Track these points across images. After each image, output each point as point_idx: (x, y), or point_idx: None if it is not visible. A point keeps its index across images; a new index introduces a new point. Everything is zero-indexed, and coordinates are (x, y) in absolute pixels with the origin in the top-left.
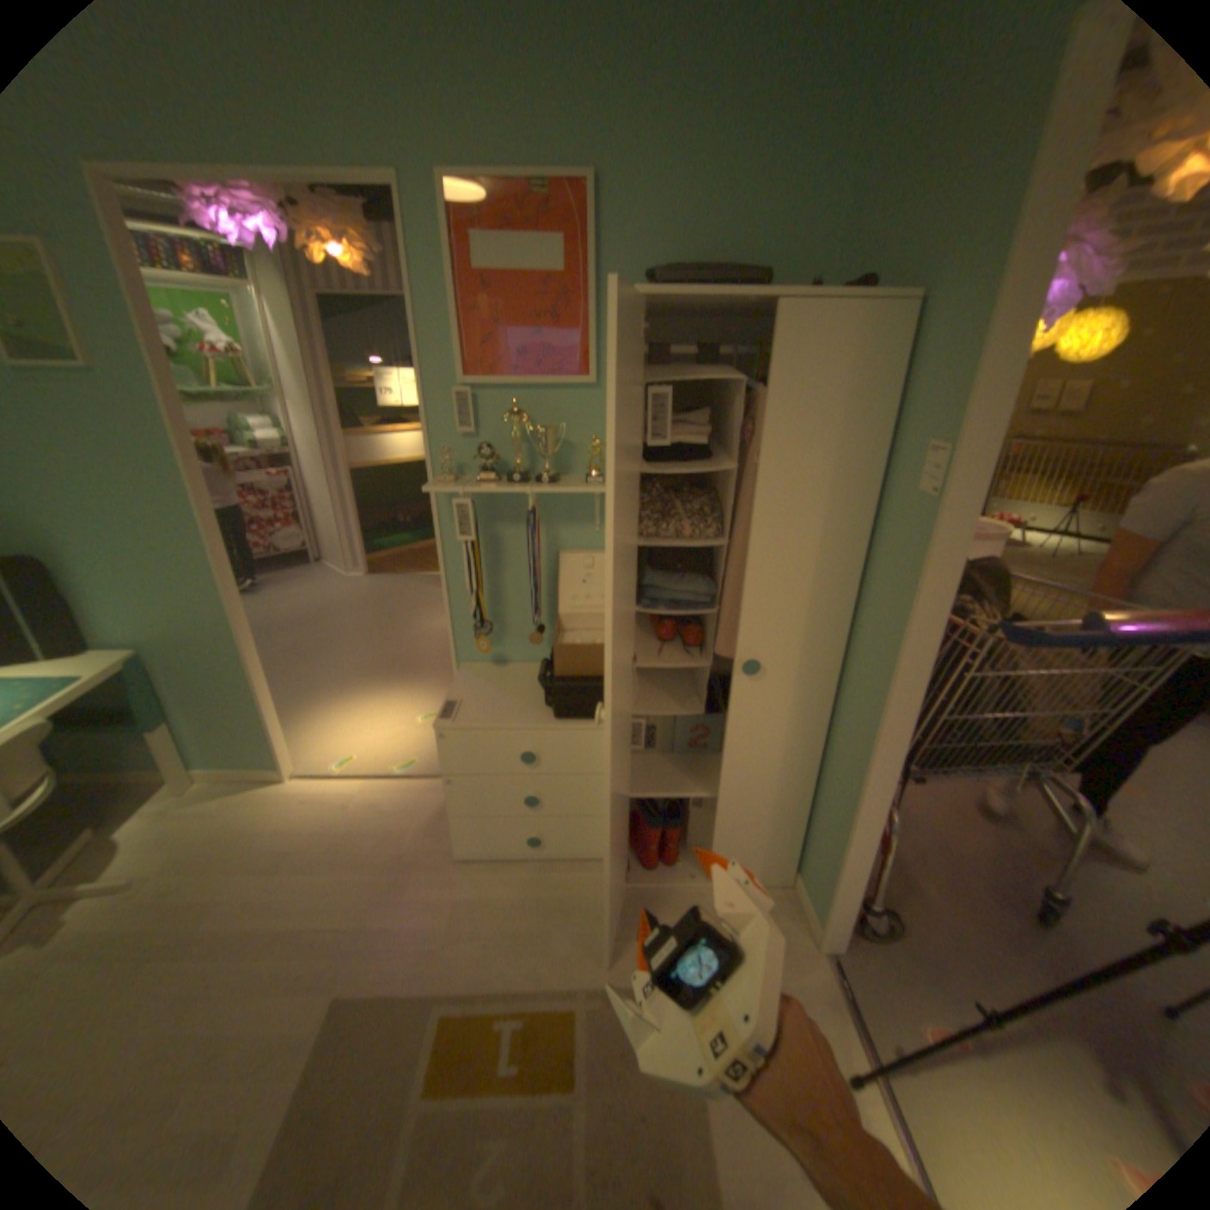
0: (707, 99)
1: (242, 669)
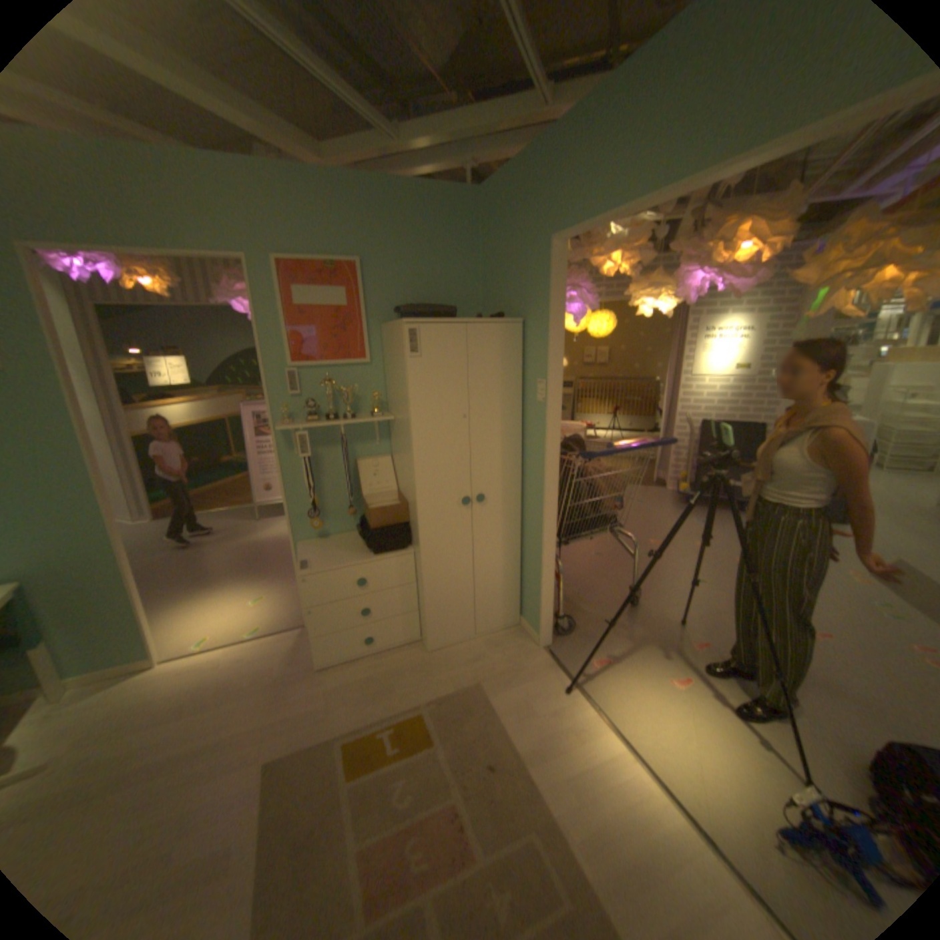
0: (411, 230)
1: (120, 580)
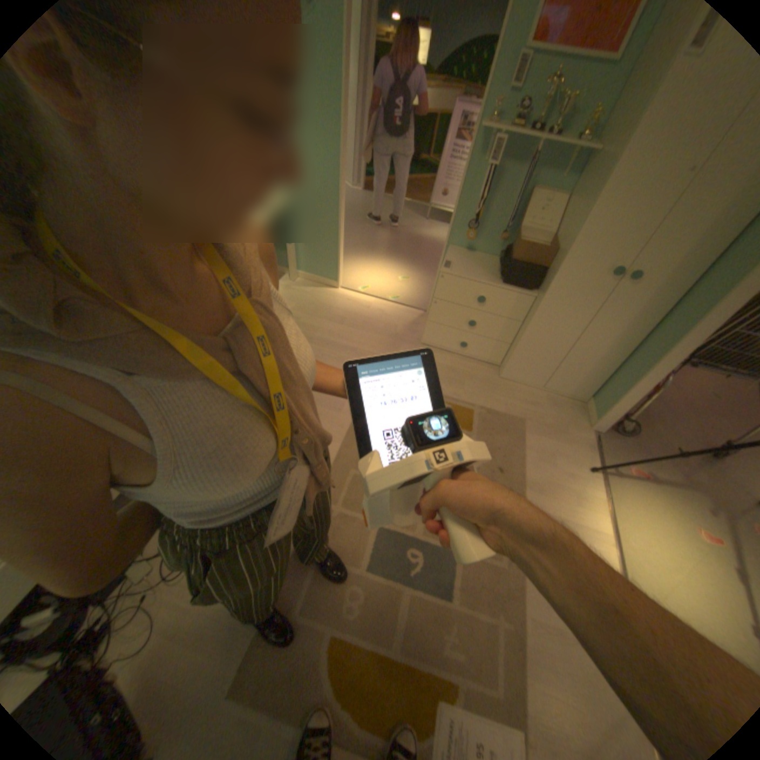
0: None
1: (336, 221)
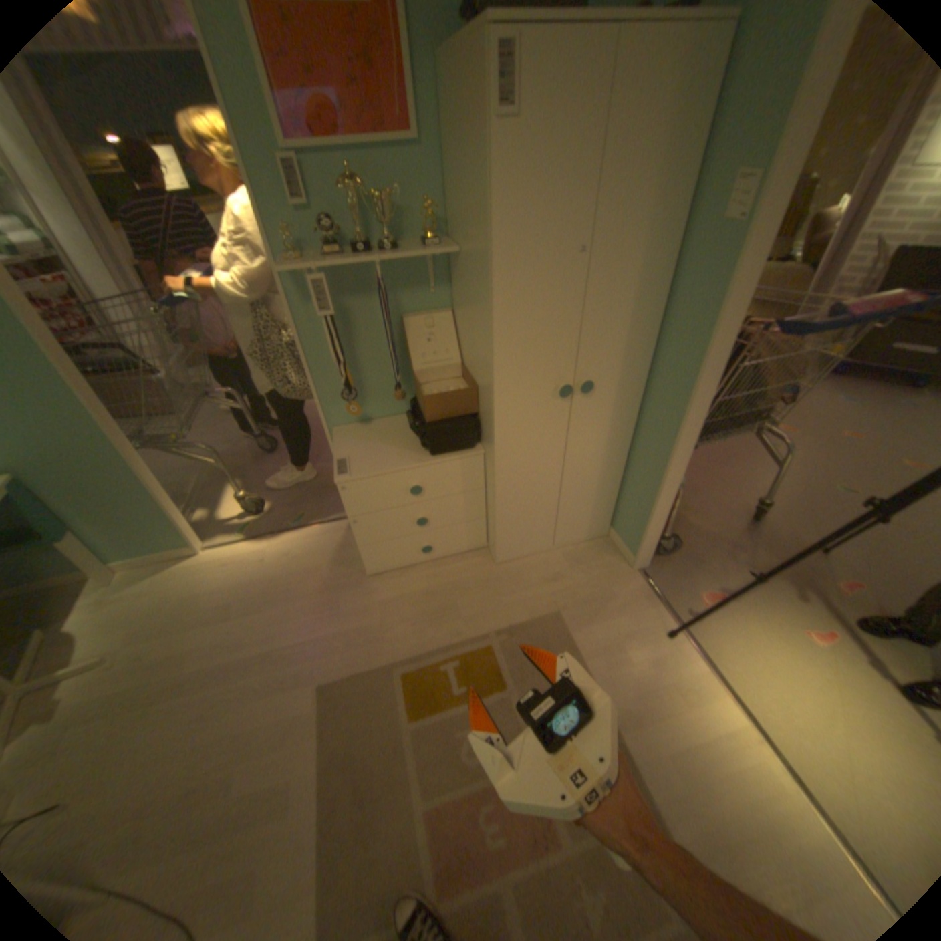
0: None
1: (128, 471)
